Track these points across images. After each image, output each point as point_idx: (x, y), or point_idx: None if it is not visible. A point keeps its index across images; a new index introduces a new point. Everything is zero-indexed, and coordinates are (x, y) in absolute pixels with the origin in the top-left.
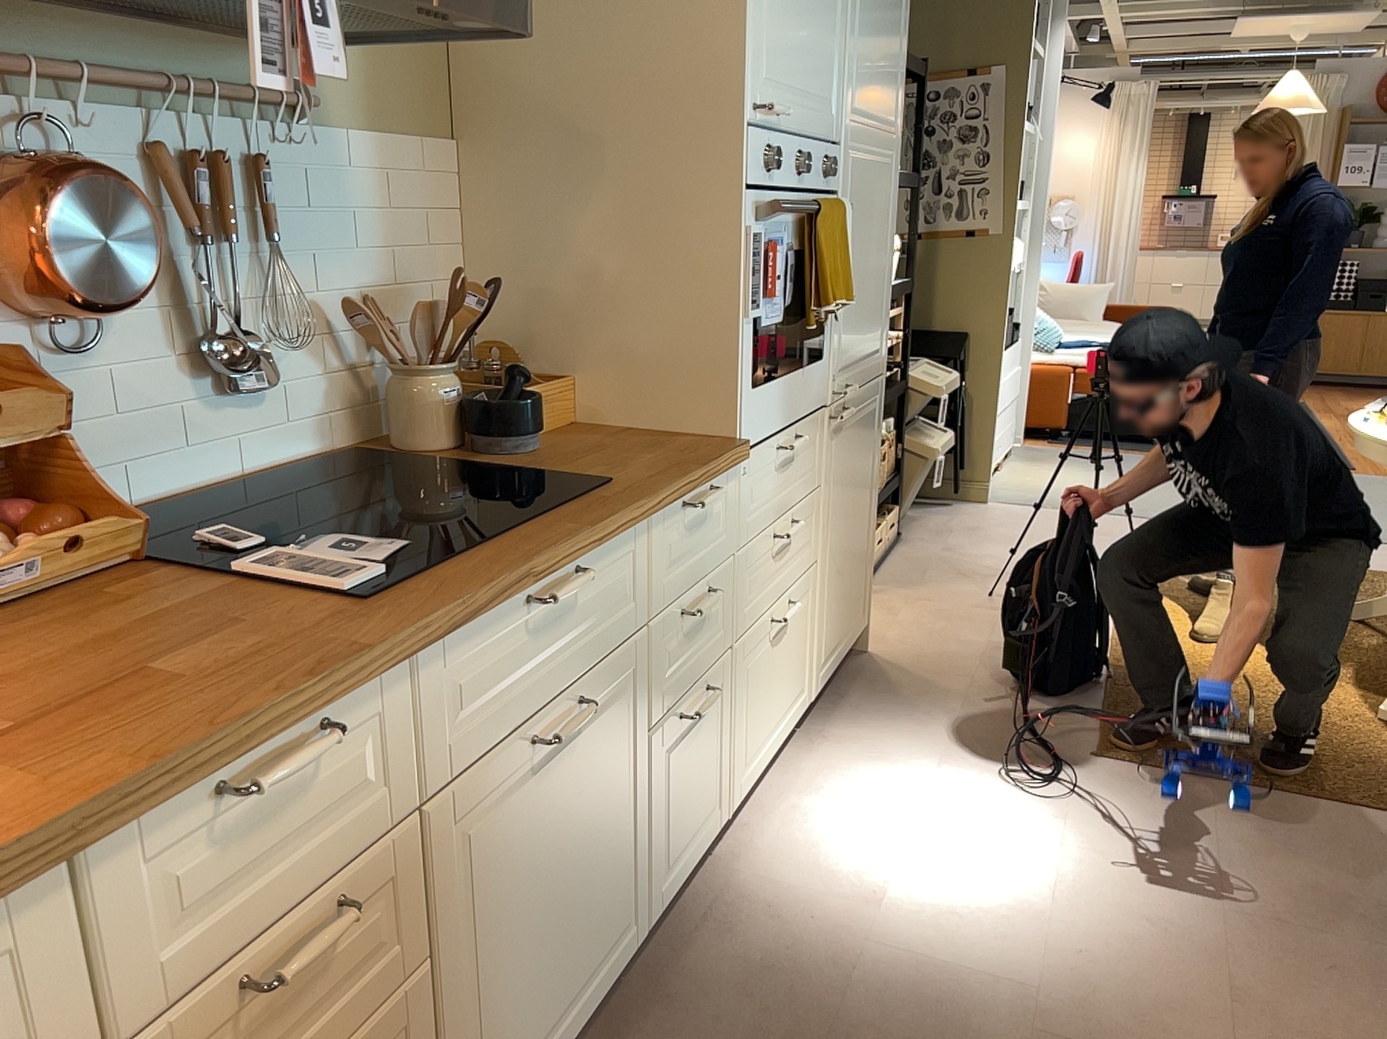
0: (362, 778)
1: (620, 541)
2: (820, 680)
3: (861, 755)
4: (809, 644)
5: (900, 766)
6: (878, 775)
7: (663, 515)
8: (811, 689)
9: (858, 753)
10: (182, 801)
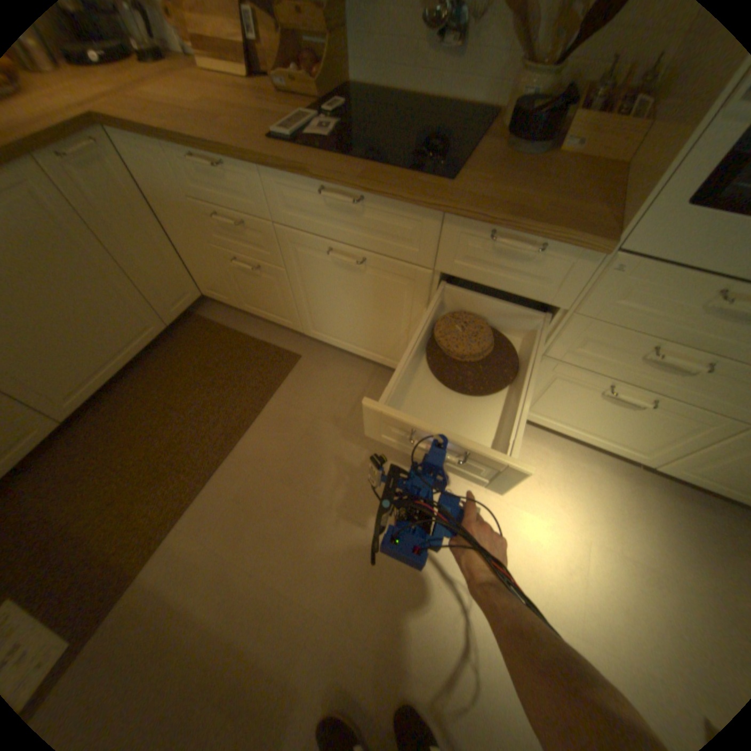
0: (240, 192)
1: (406, 209)
2: (682, 475)
3: (622, 506)
4: (681, 449)
5: (615, 530)
6: (599, 513)
7: (461, 222)
8: (663, 467)
9: (623, 505)
10: (176, 148)
